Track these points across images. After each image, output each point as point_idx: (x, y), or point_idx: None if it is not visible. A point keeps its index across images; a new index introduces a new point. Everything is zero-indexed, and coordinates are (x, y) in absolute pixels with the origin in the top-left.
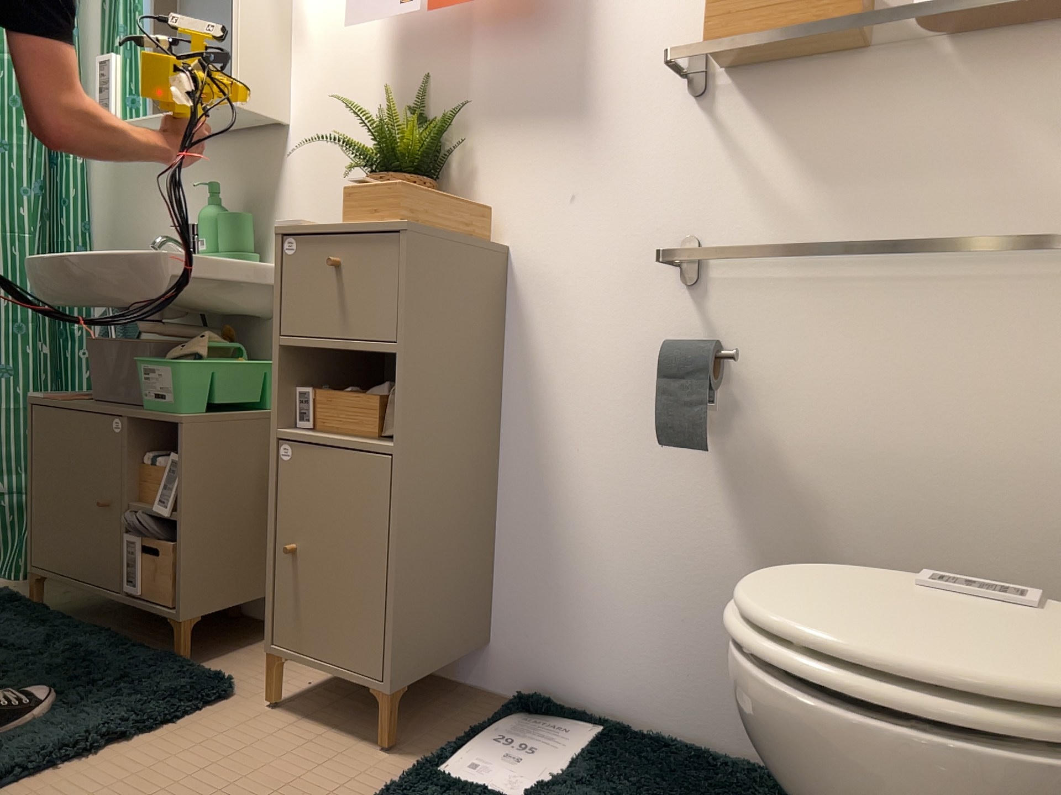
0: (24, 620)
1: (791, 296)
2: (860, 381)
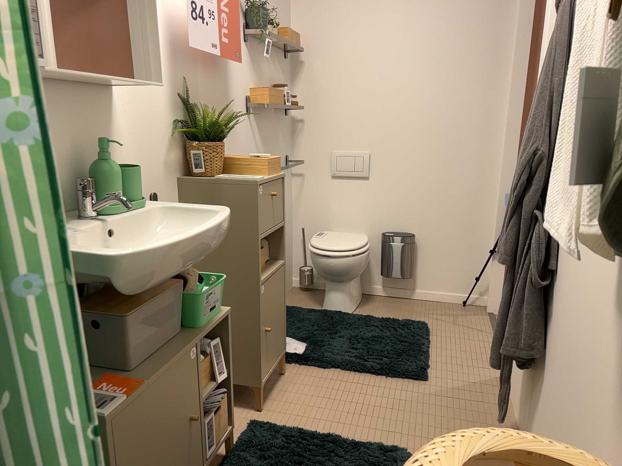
0: None
1: None
2: None
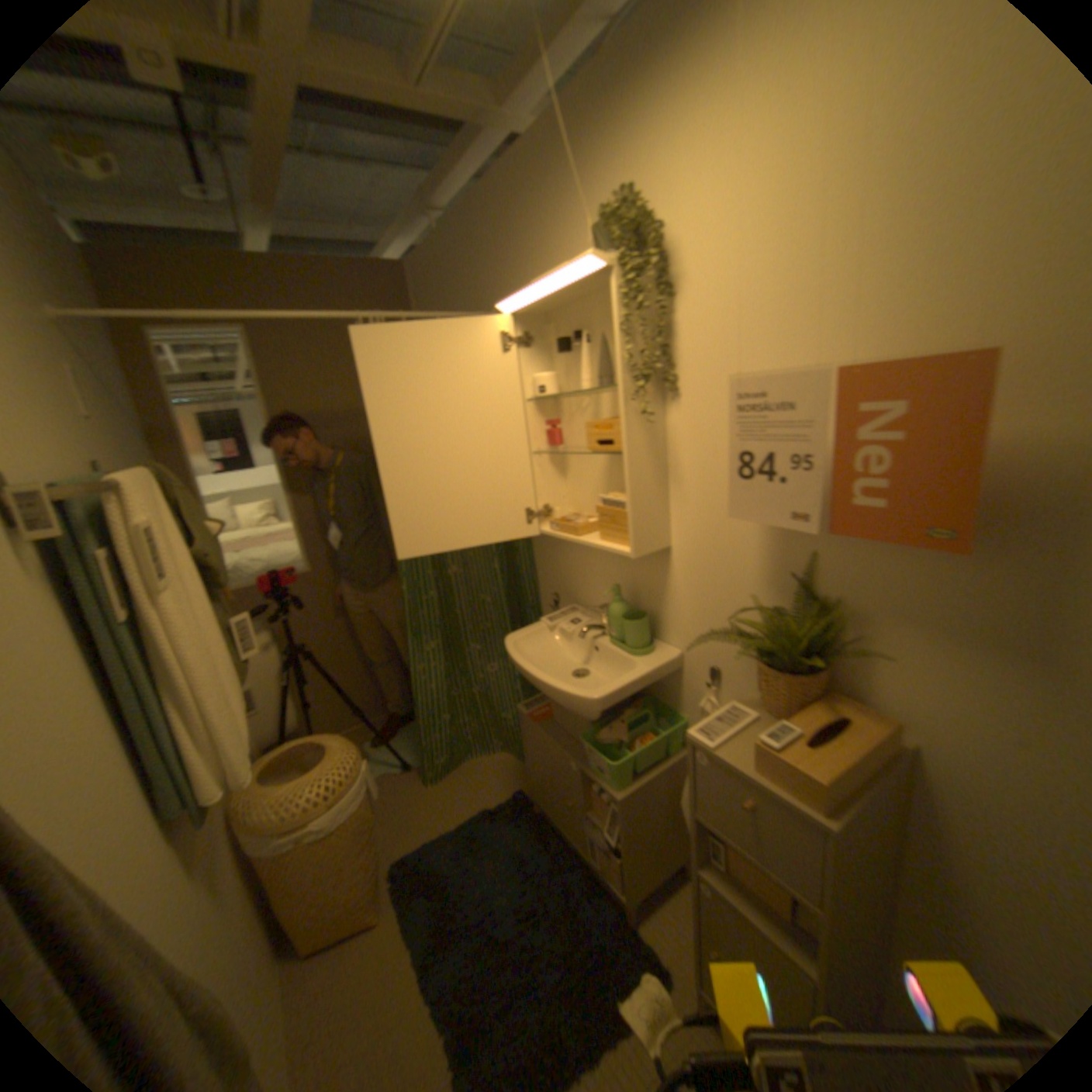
0: (530, 849)
1: None
2: None
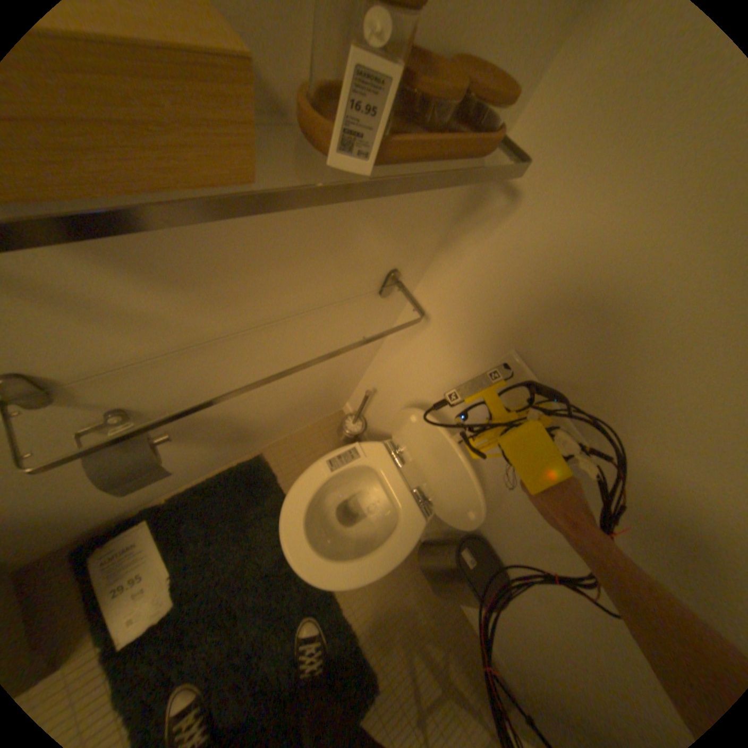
0: None
1: (184, 362)
2: (251, 373)
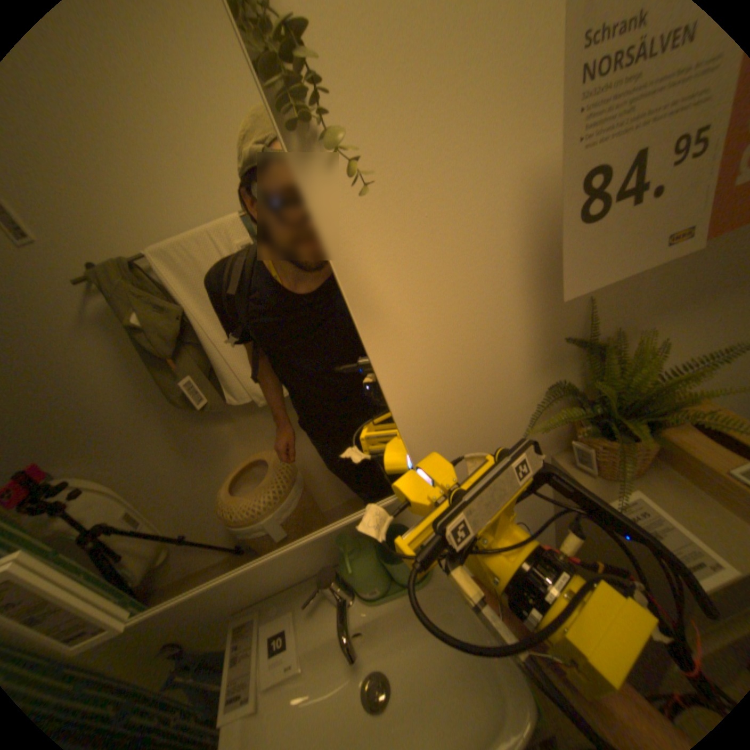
0: None
1: None
2: None
